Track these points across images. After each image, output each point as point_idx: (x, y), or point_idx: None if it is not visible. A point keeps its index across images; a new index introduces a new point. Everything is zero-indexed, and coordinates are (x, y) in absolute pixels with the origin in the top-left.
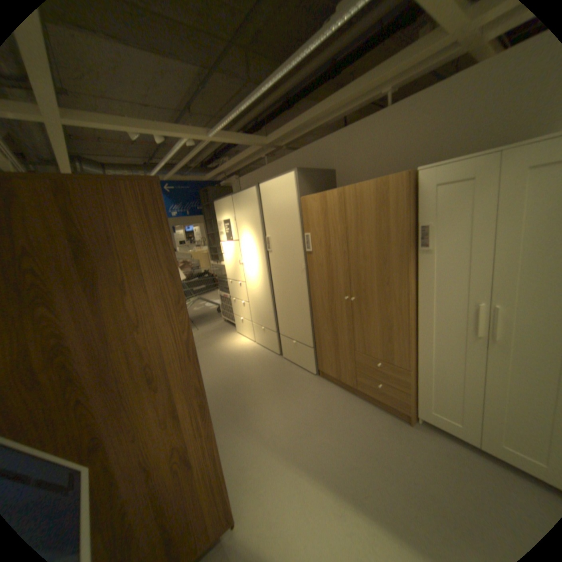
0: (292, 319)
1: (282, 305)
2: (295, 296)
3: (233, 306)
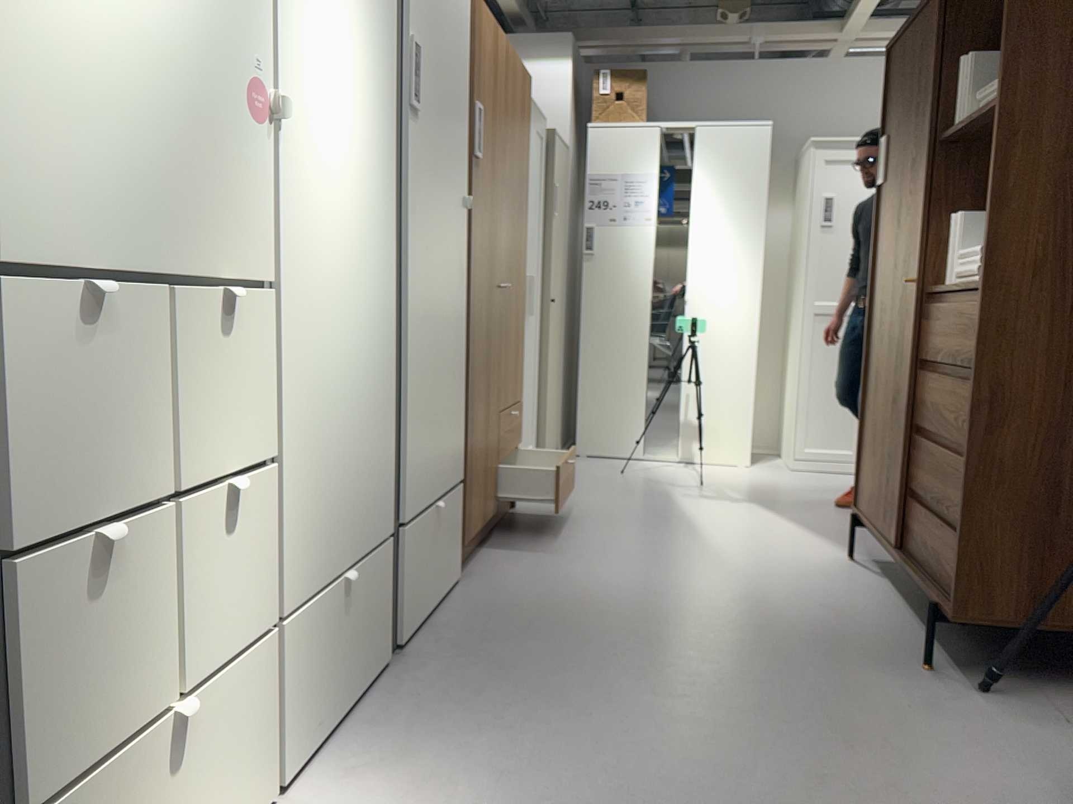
0: (432, 412)
1: (416, 364)
2: (445, 307)
3: (4, 682)
